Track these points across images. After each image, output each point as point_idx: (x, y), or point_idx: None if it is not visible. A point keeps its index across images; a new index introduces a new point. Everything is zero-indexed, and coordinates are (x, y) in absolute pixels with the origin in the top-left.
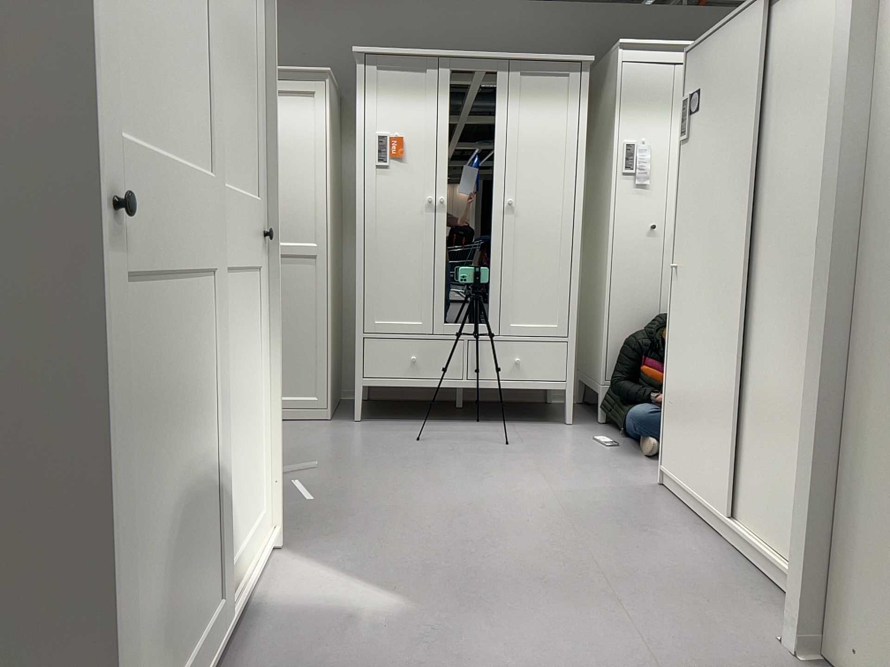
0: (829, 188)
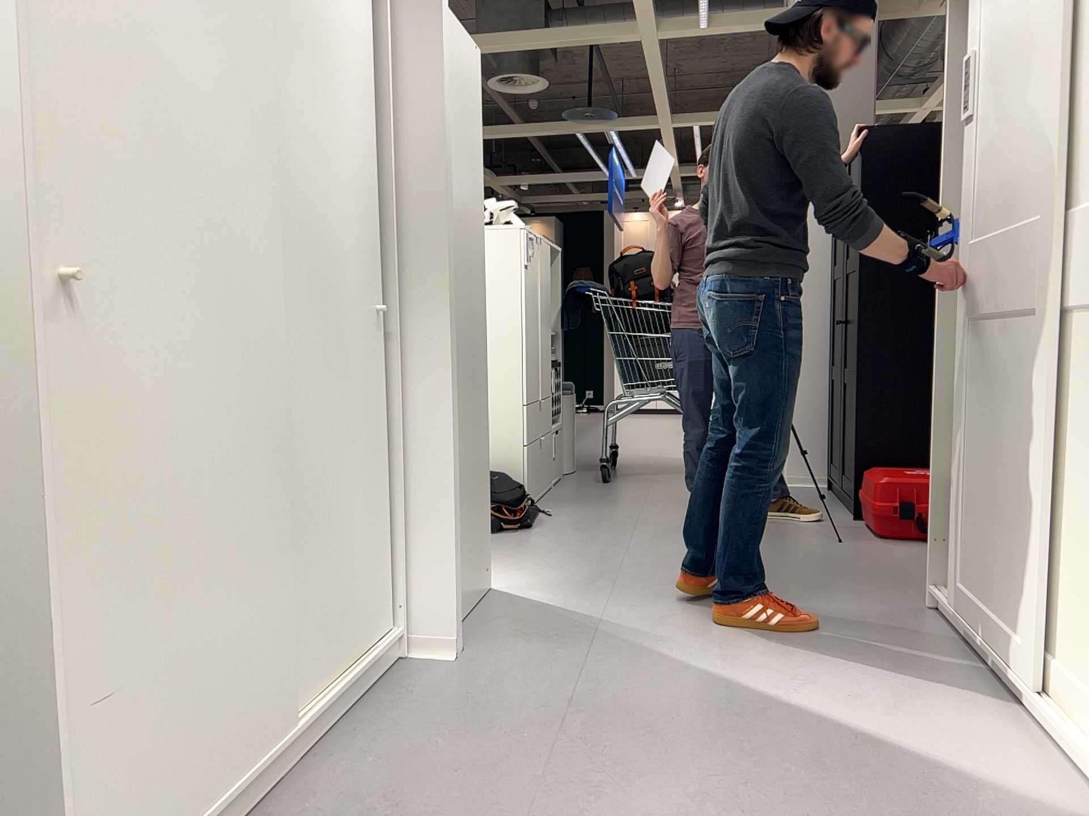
0: (455, 238)
